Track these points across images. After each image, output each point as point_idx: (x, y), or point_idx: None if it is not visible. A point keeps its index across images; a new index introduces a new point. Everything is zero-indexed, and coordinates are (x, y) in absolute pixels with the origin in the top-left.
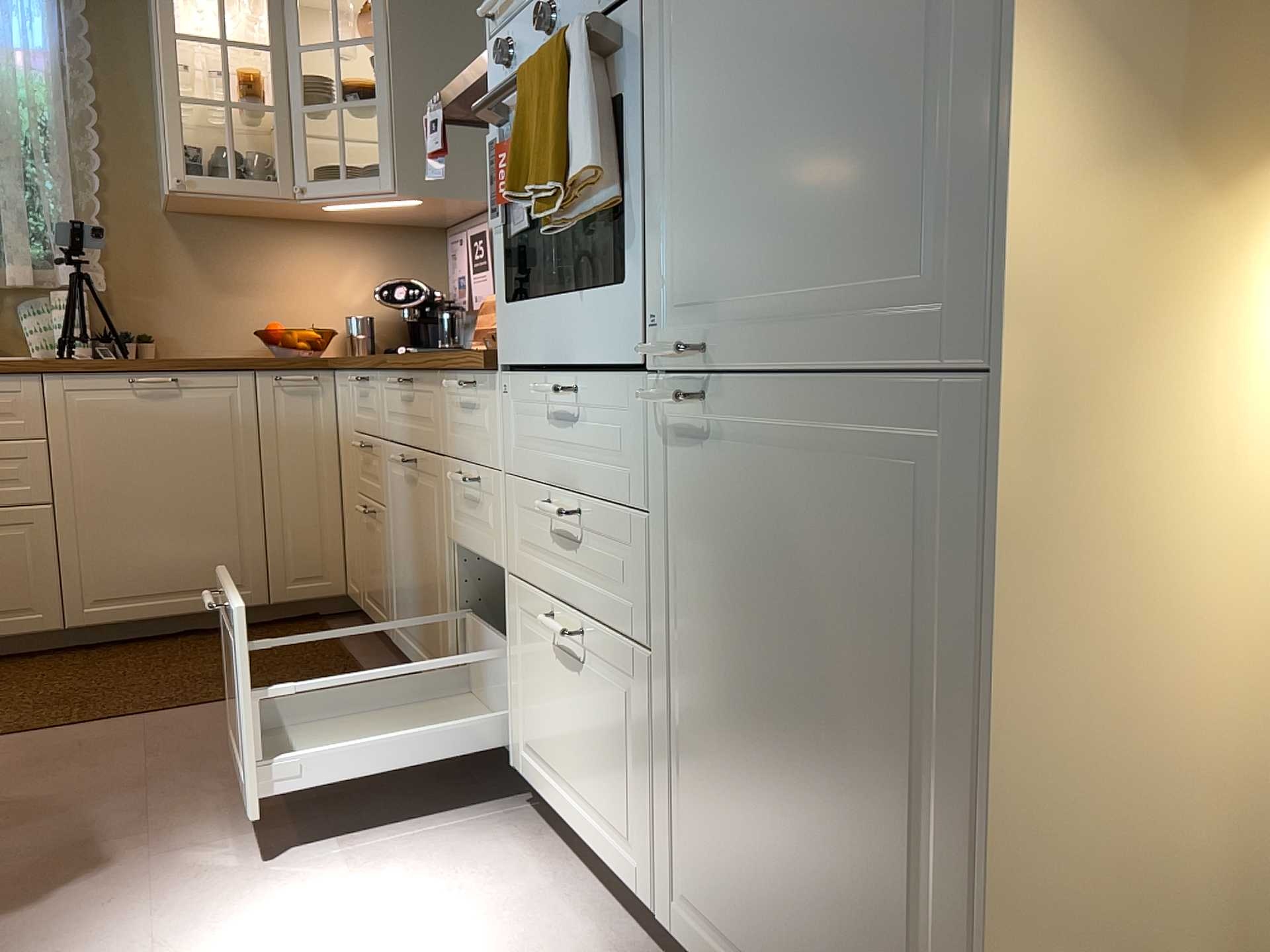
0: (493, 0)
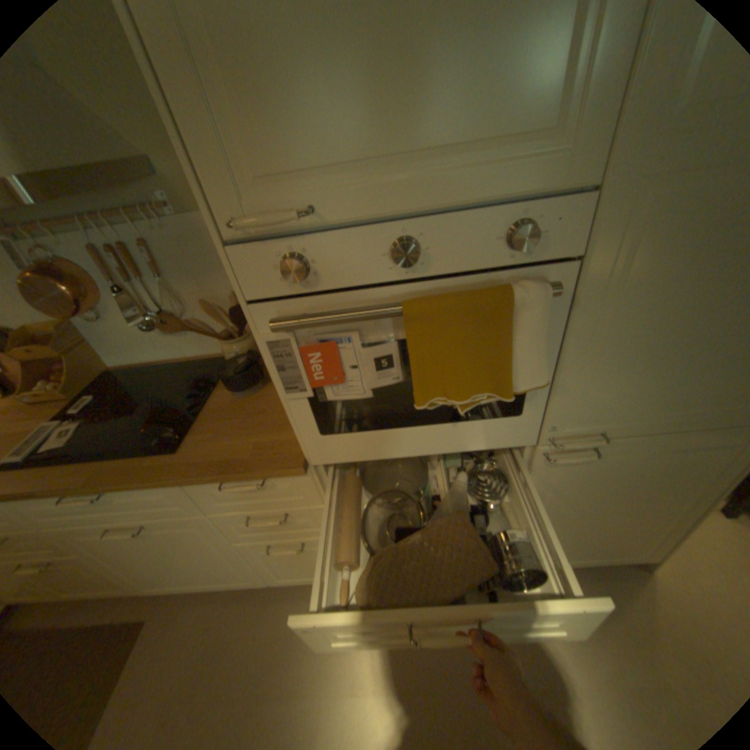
0: (273, 219)
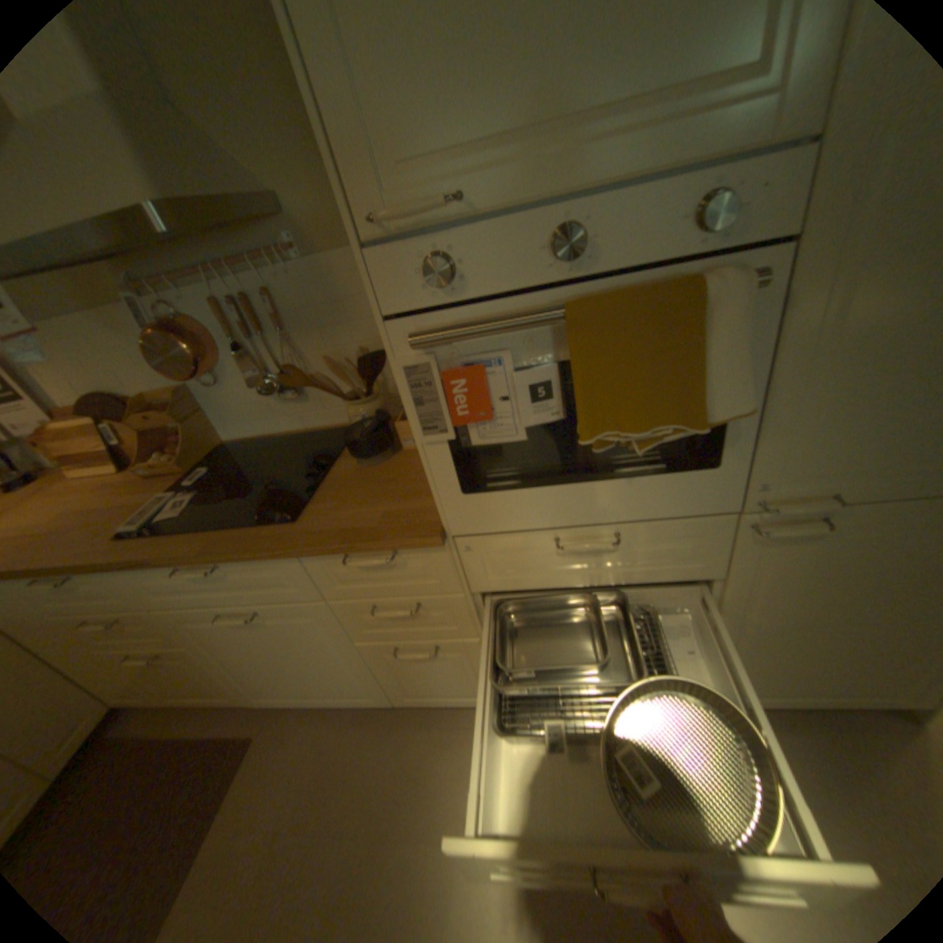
0: (418, 208)
